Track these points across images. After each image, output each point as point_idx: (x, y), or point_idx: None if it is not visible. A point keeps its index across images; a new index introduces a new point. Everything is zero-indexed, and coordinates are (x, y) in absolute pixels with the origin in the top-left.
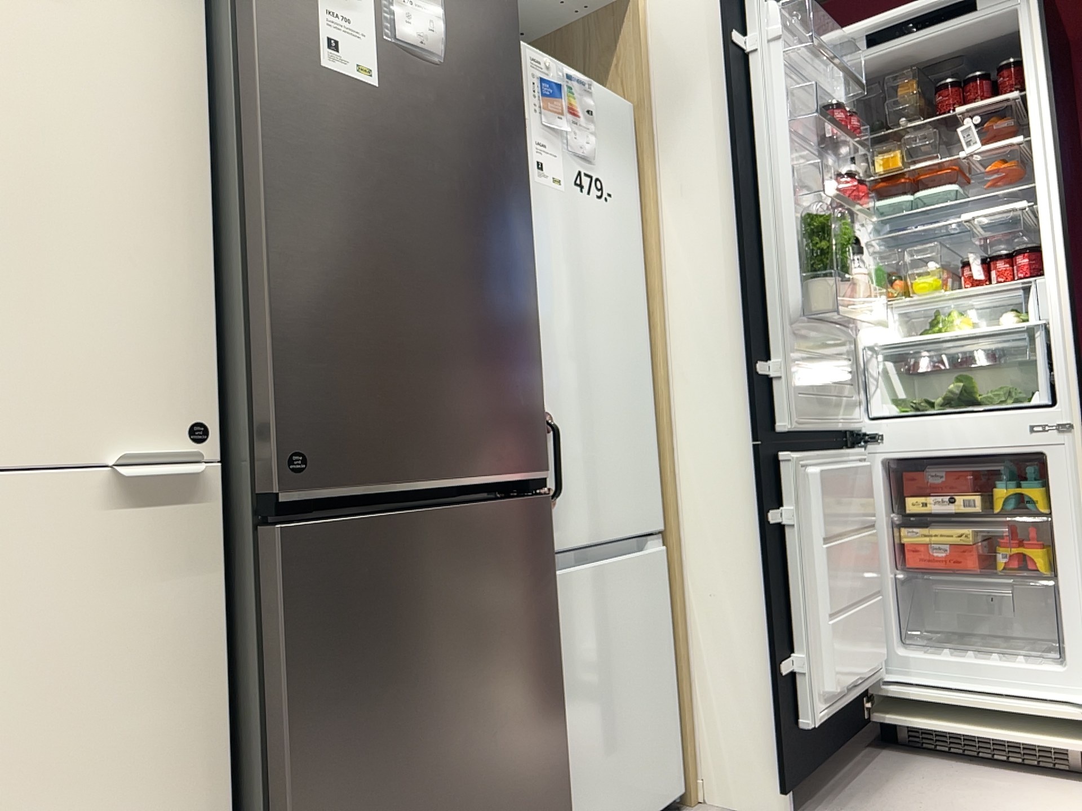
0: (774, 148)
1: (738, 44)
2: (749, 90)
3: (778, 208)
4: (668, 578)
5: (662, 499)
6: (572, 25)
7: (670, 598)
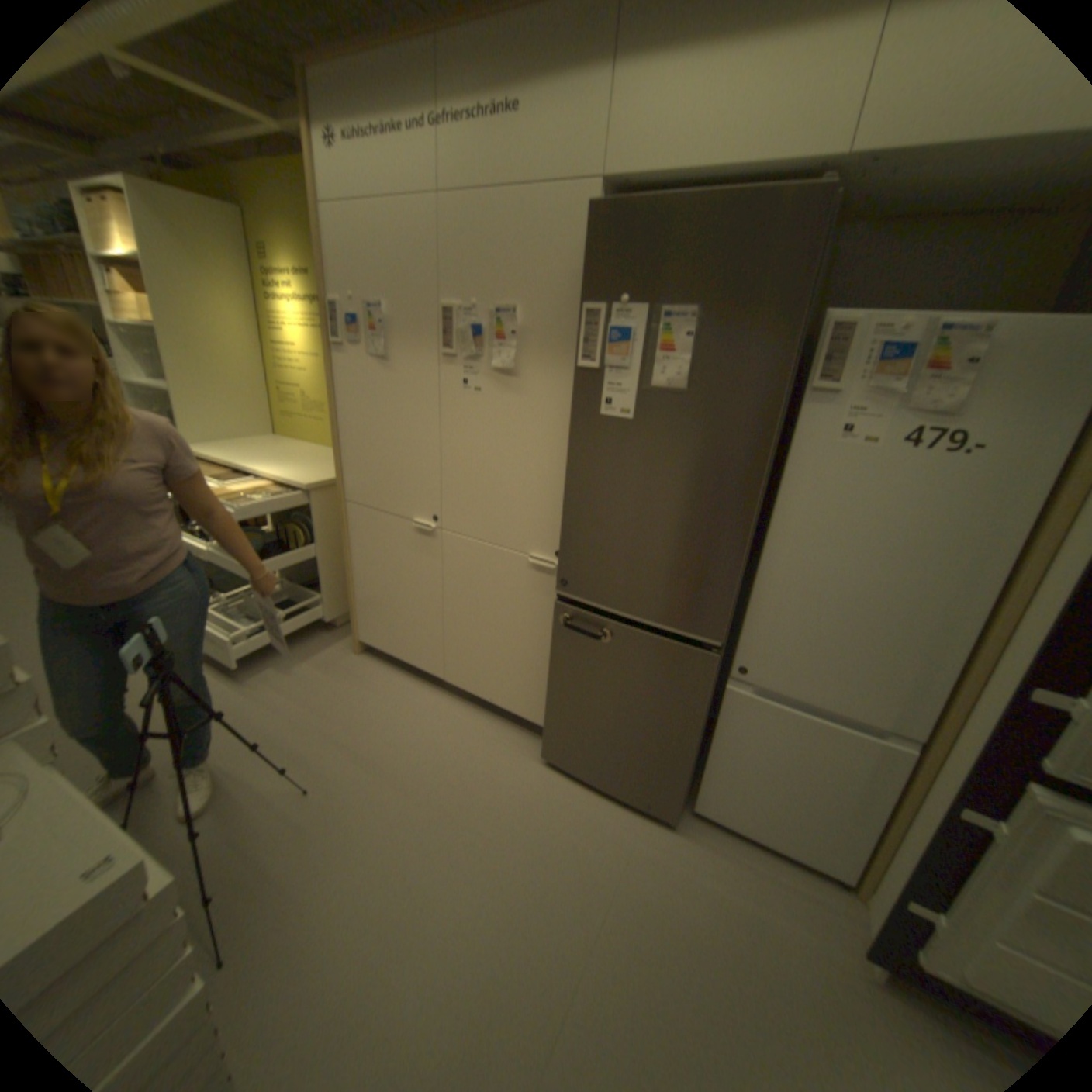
0: None
1: None
2: None
3: None
4: (917, 775)
5: (944, 722)
6: None
7: (911, 787)
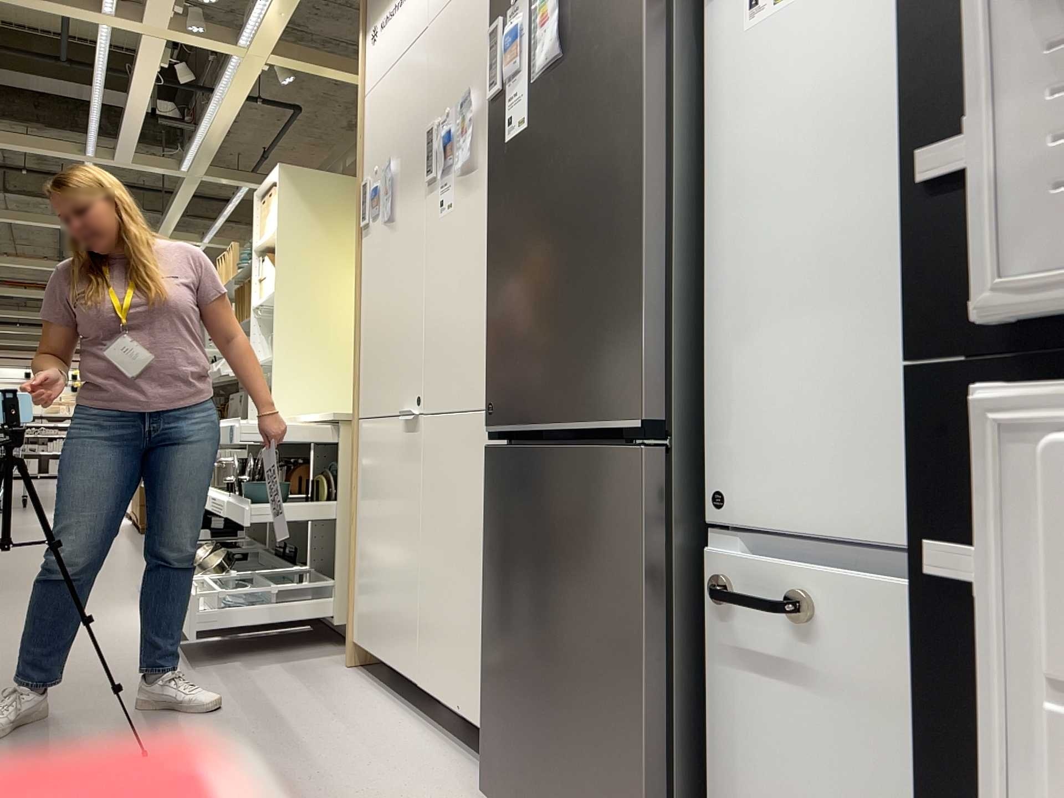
0: None
1: None
2: None
3: None
4: None
5: None
6: None
7: None
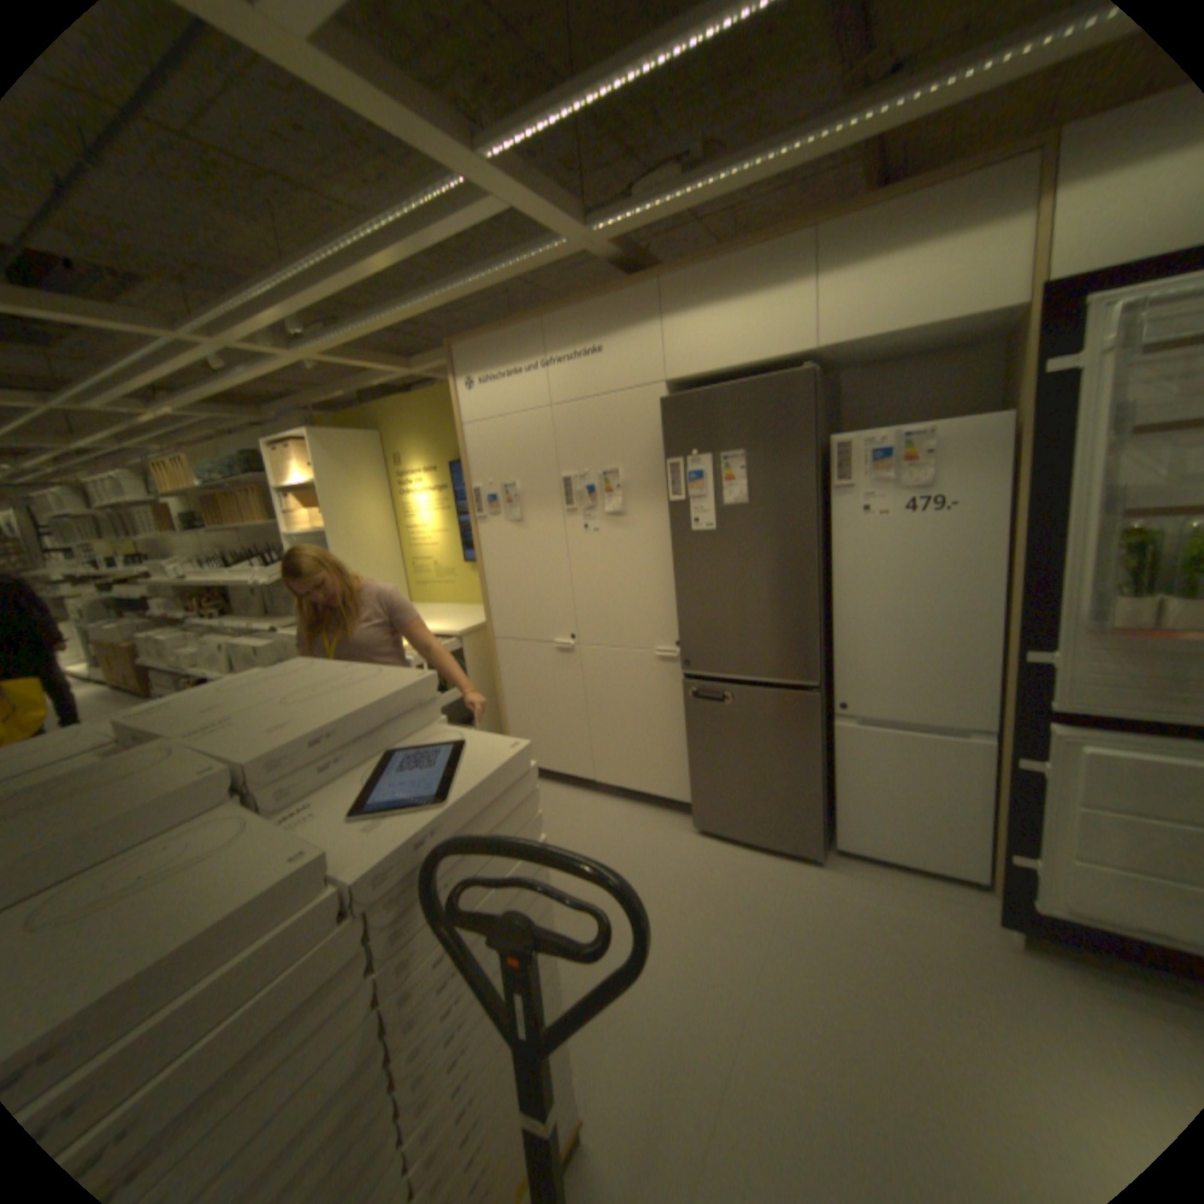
0: (1087, 468)
1: (1055, 373)
2: (1074, 411)
3: (1081, 526)
4: (1003, 764)
5: (1006, 713)
6: (1022, 318)
7: (1002, 776)
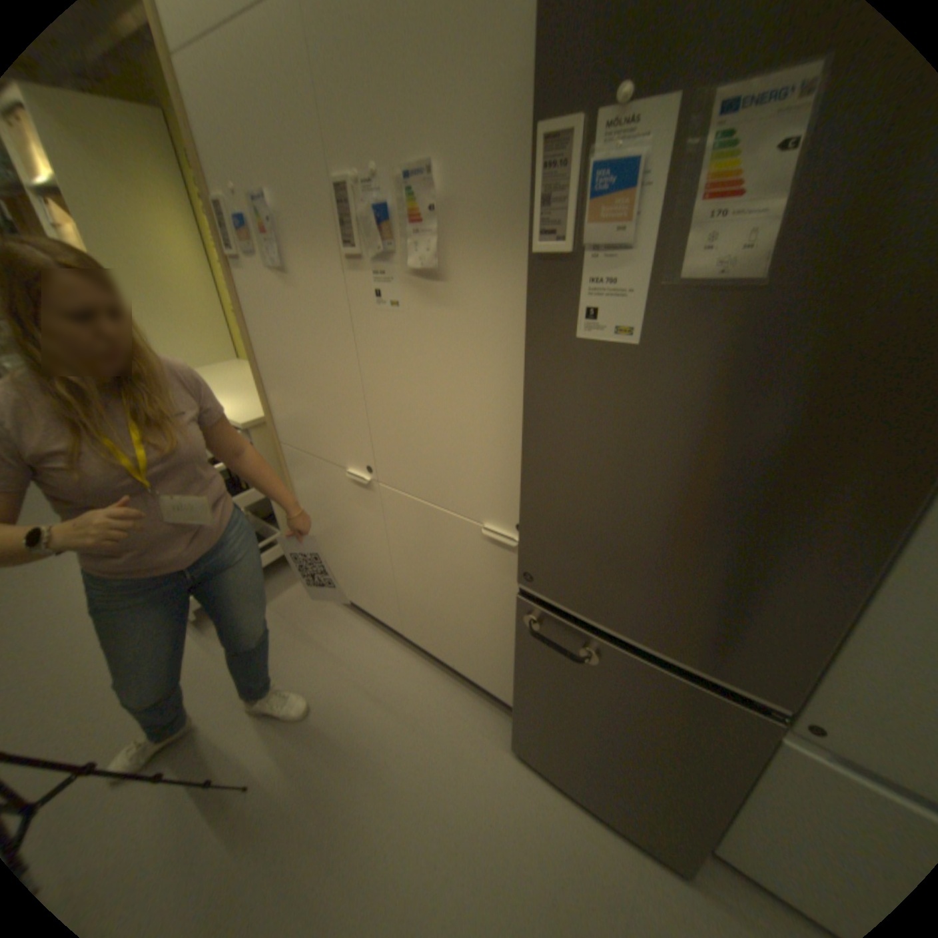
0: None
1: None
2: None
3: None
4: None
5: None
6: None
7: None
